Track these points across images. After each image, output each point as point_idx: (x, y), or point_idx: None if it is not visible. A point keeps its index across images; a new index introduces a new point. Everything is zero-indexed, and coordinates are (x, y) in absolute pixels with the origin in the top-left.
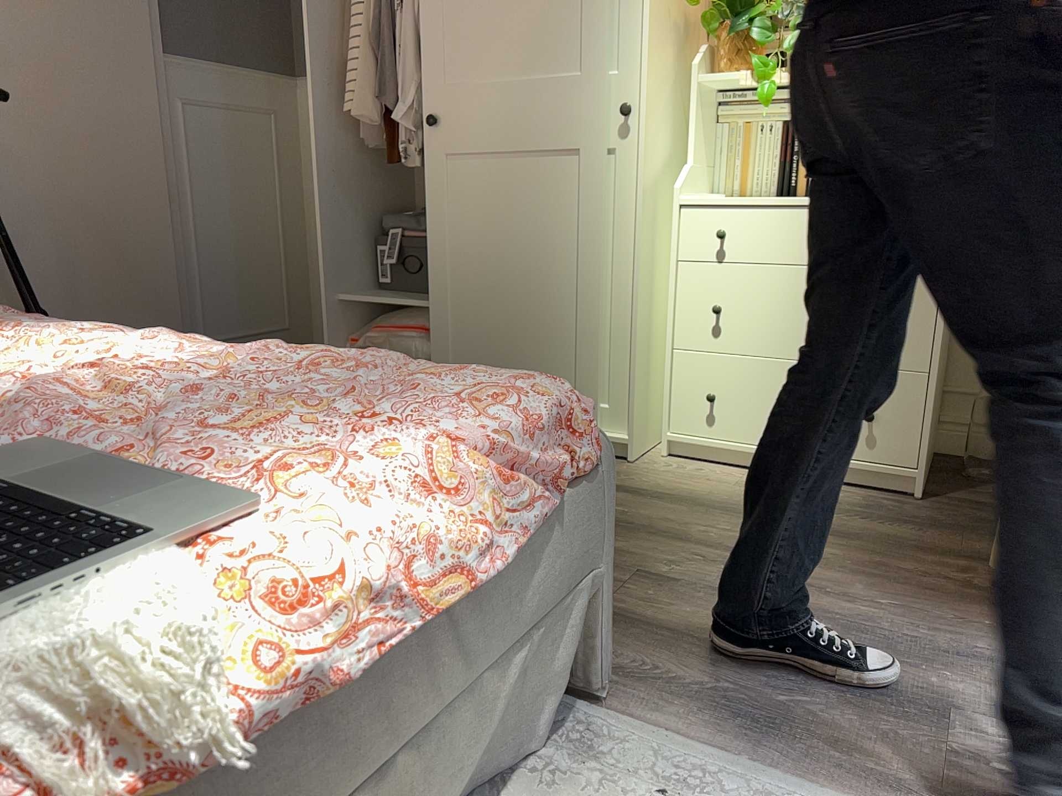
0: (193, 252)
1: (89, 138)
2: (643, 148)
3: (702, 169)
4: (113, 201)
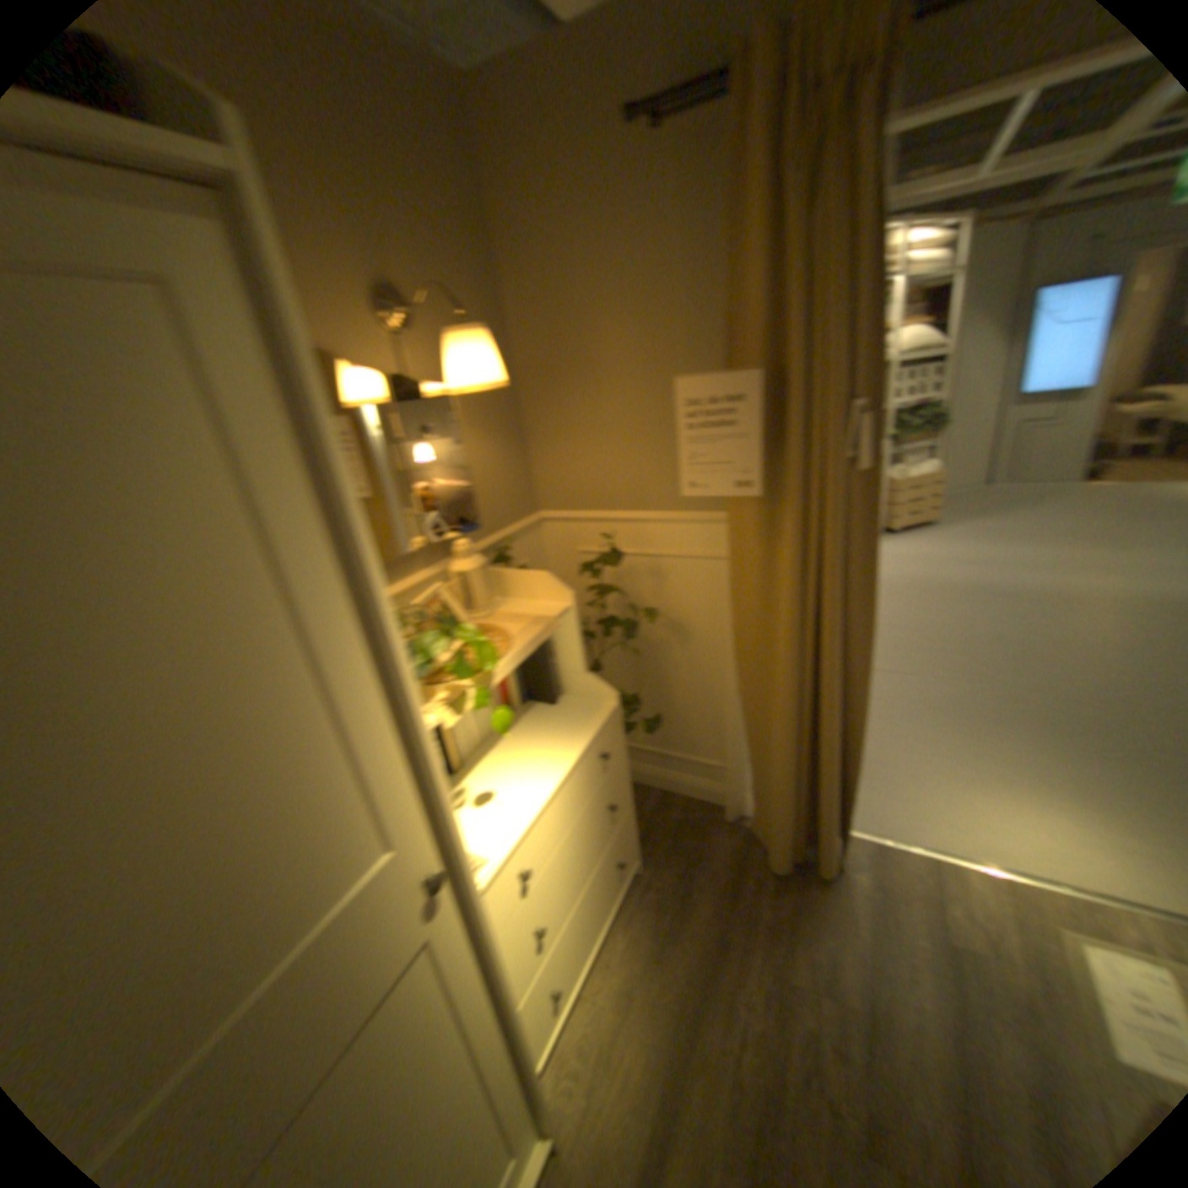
0: None
1: None
2: (478, 895)
3: None
4: None
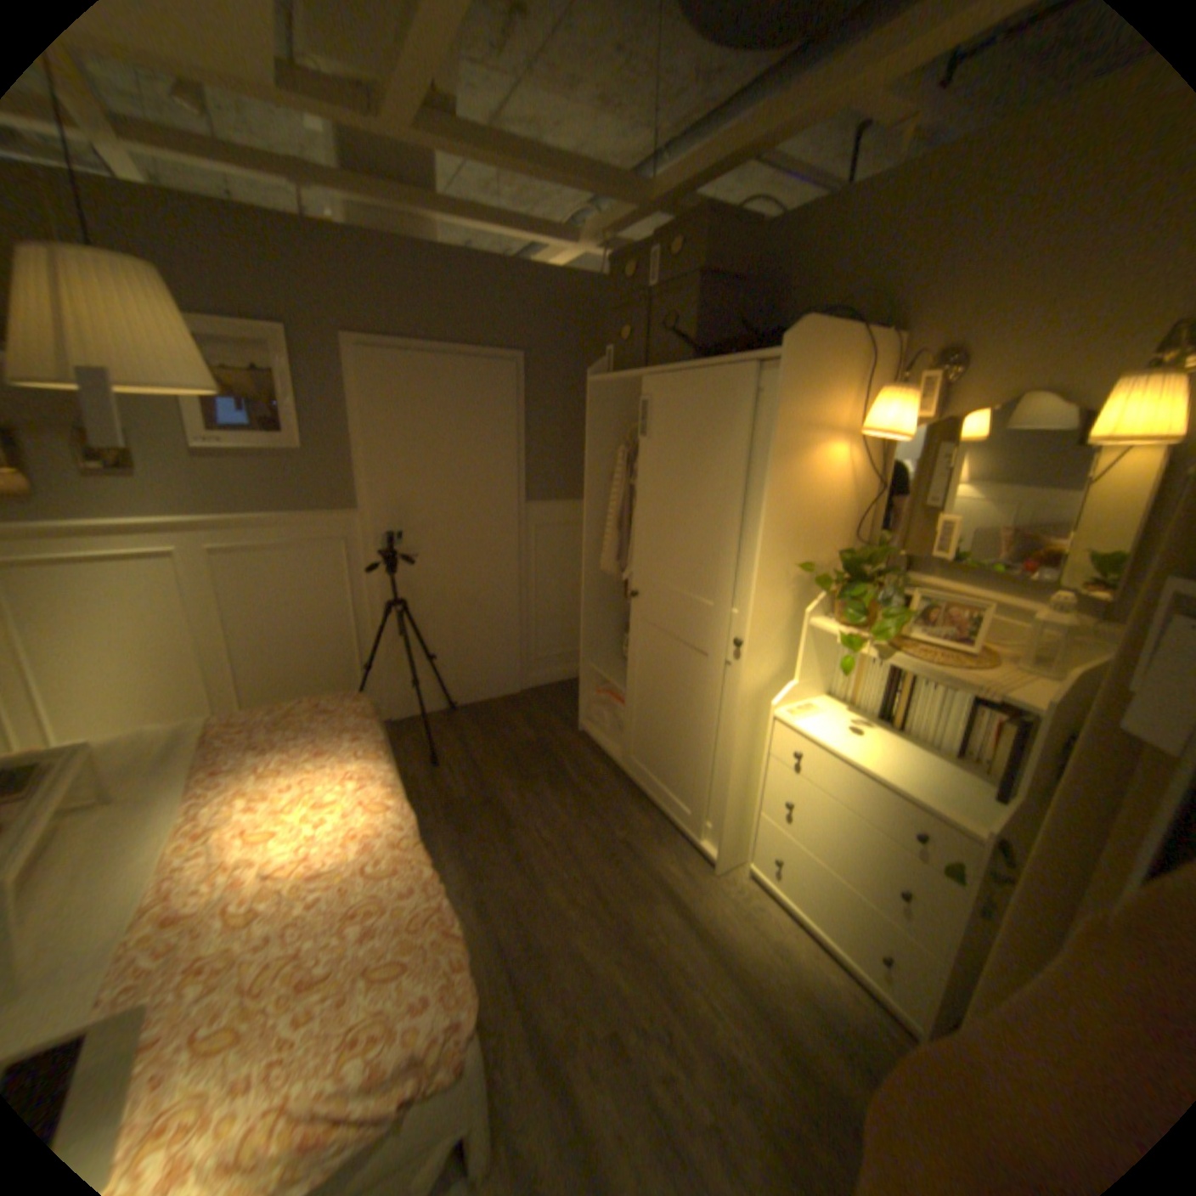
0: (532, 608)
1: (474, 556)
2: (745, 674)
3: (815, 679)
4: (485, 588)
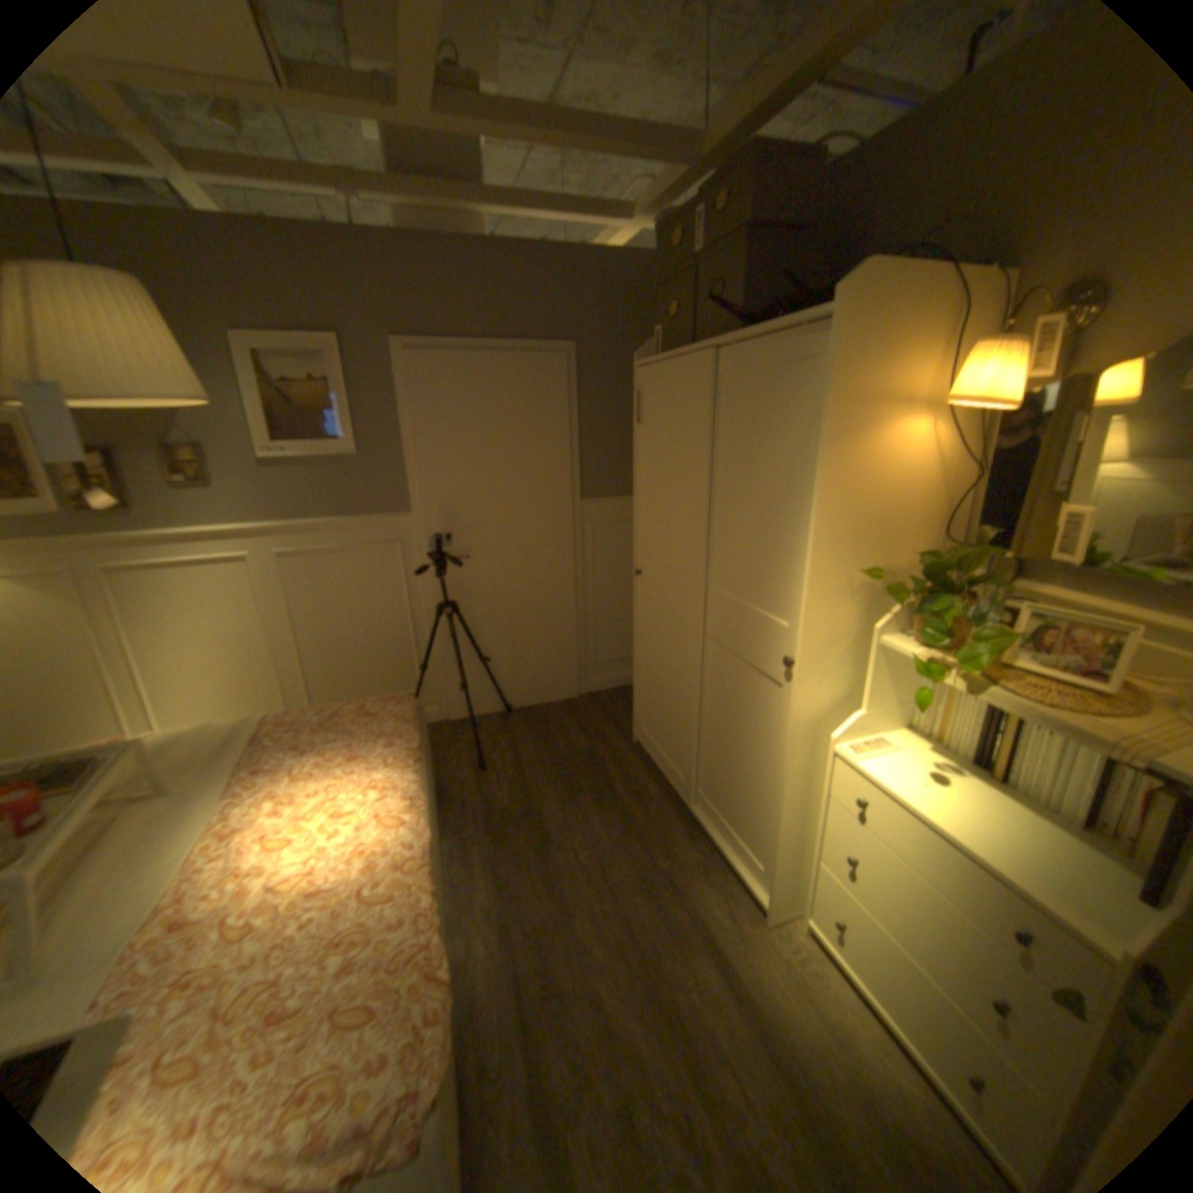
0: (588, 611)
1: (525, 558)
2: (795, 701)
3: (887, 710)
4: (536, 591)
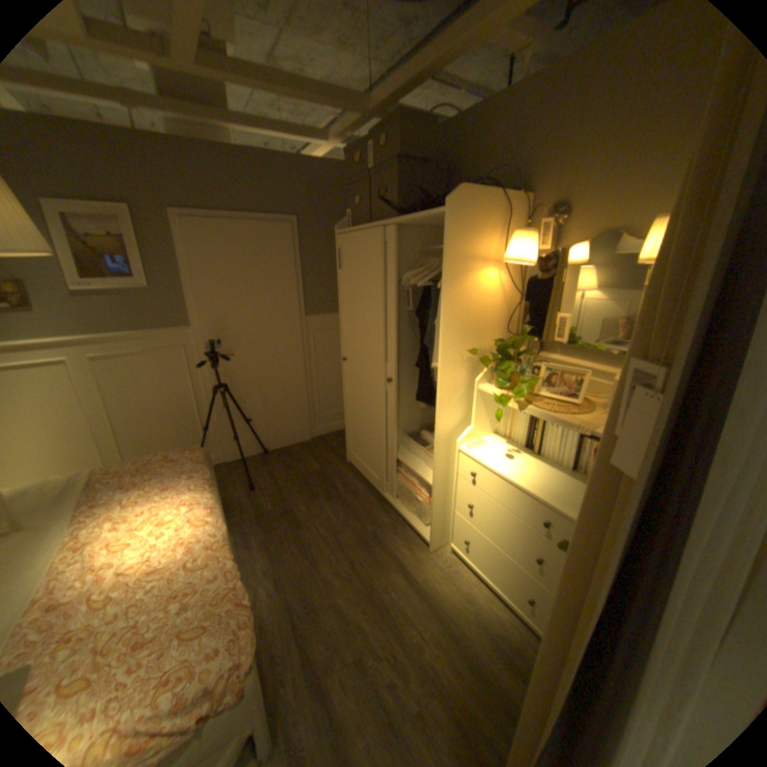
0: (314, 385)
1: (271, 353)
2: (437, 423)
3: (484, 424)
4: (280, 374)
